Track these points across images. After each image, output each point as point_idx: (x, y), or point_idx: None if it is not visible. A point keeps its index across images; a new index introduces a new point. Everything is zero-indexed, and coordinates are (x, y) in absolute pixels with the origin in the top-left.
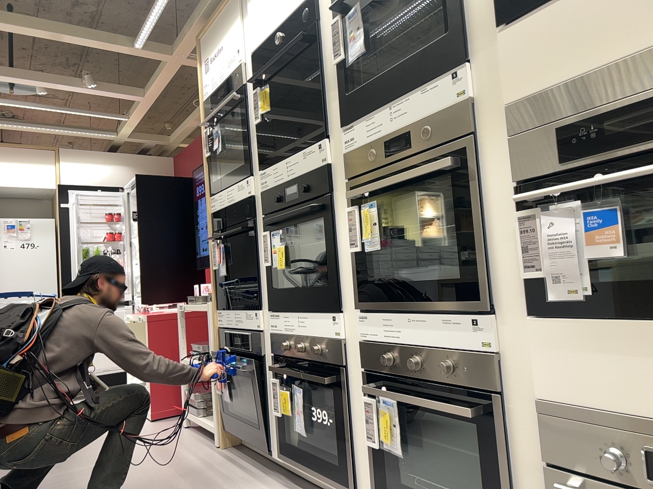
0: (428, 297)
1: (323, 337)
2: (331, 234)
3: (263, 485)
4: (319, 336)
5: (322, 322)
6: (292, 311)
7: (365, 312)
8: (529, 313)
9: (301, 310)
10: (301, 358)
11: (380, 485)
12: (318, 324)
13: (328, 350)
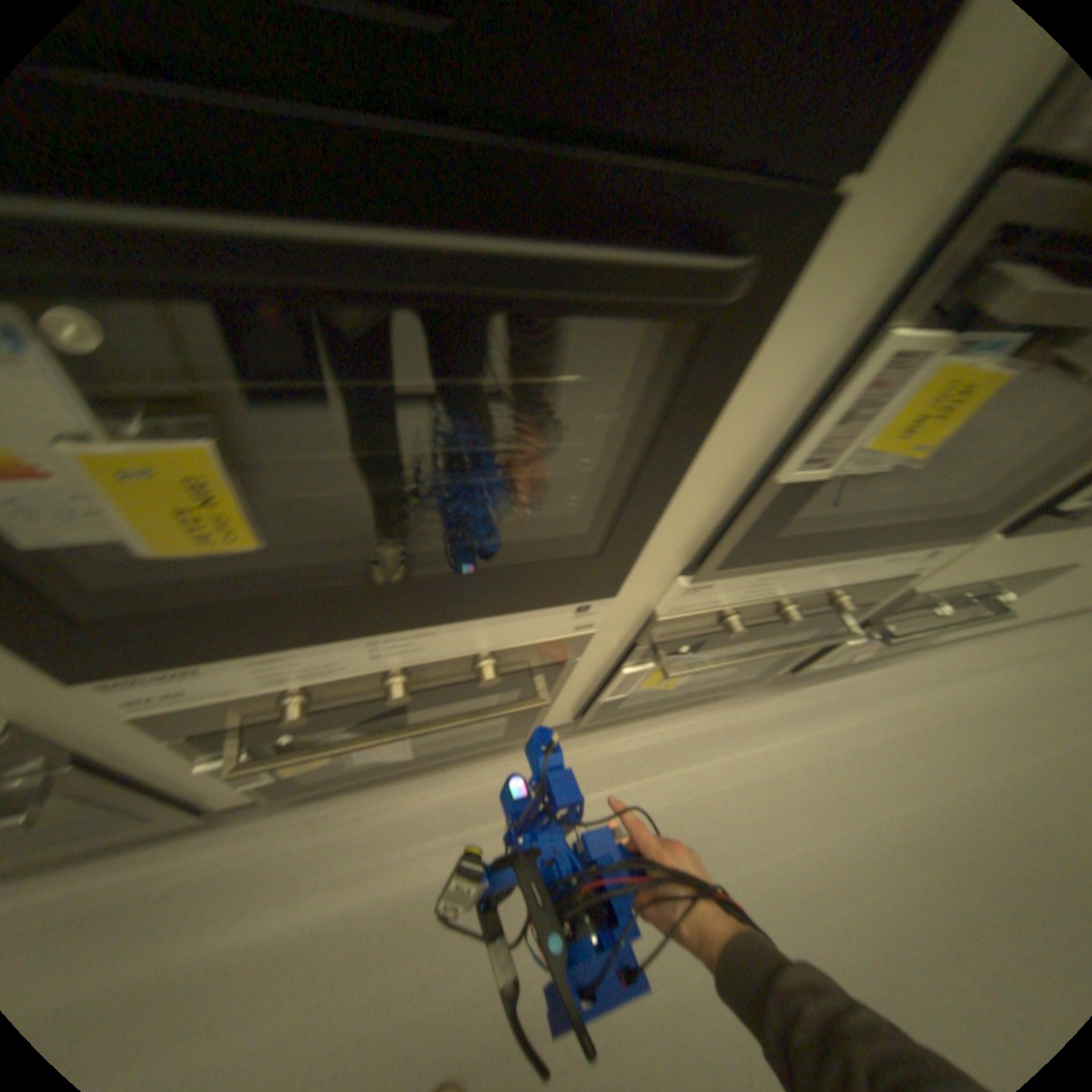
0: (902, 538)
1: (518, 640)
2: (717, 412)
3: (251, 847)
4: (500, 644)
5: (524, 621)
6: (326, 637)
7: (718, 578)
8: (999, 531)
9: (404, 624)
10: (385, 692)
11: (598, 710)
12: (504, 627)
13: (533, 653)
